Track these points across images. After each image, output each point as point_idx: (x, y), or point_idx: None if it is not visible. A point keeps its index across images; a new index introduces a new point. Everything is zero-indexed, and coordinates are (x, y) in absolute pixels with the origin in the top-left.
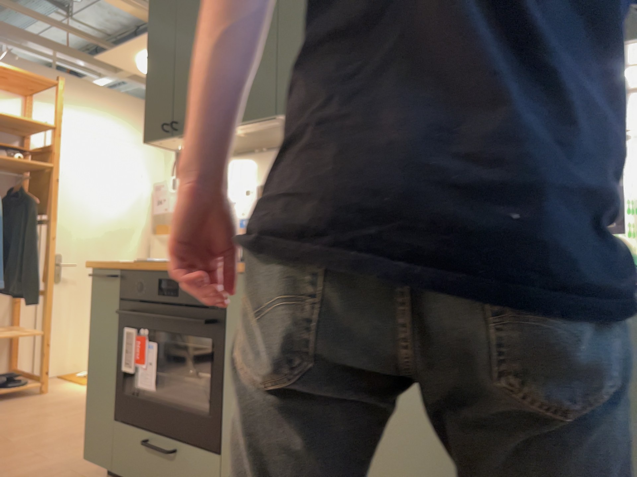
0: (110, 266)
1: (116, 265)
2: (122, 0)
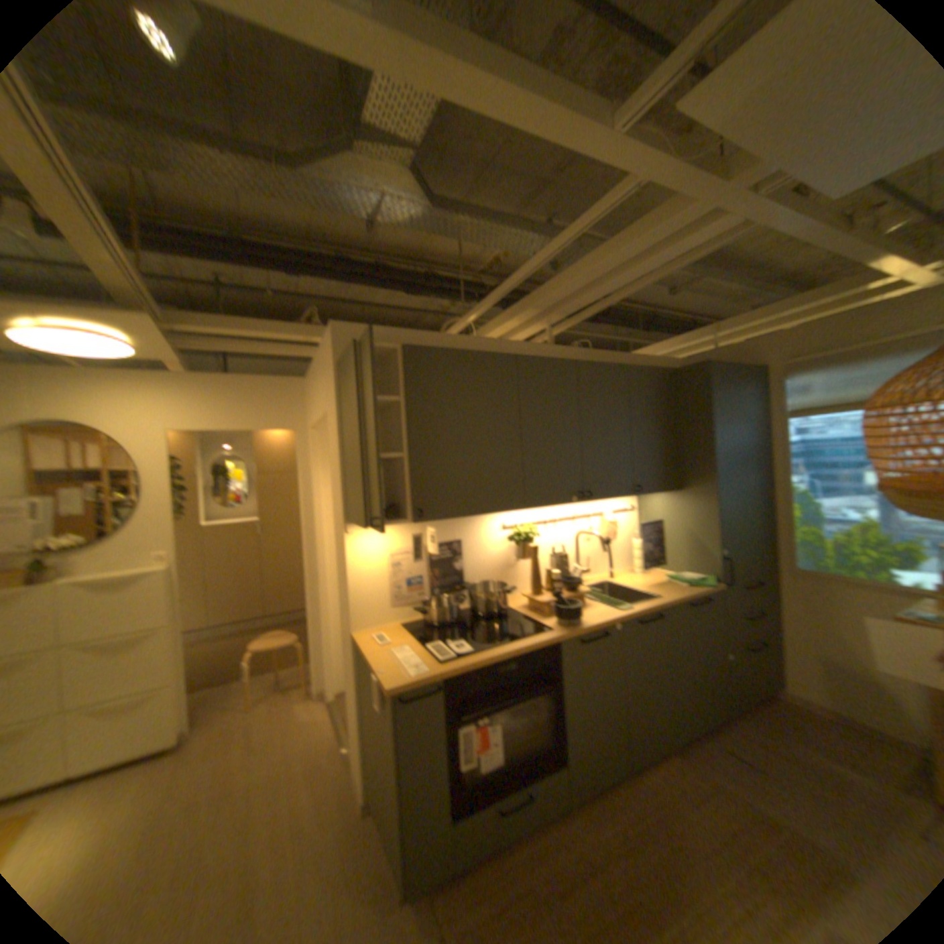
0: (431, 682)
1: (443, 677)
2: (119, 265)
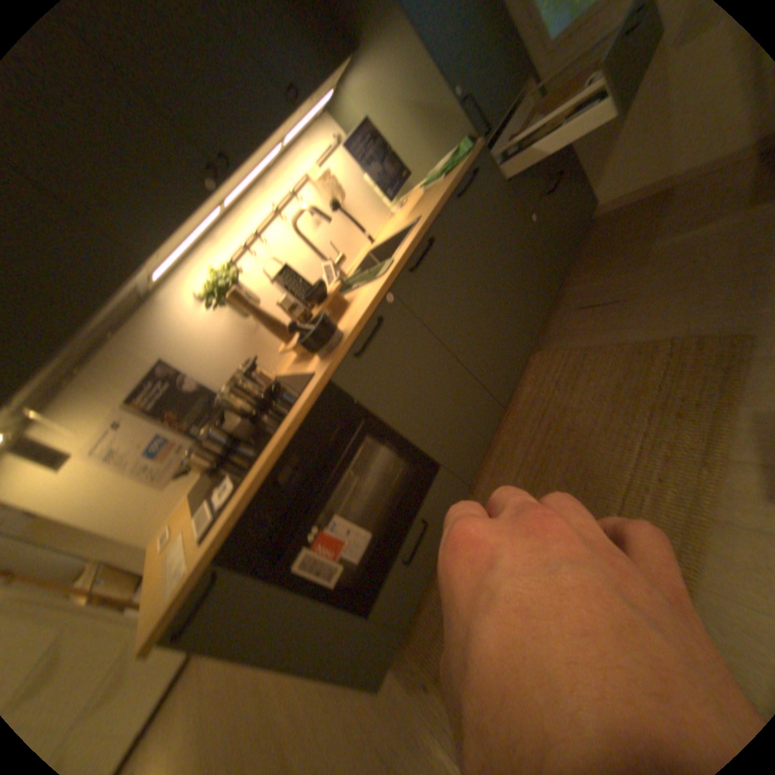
0: (189, 580)
1: (201, 560)
2: None
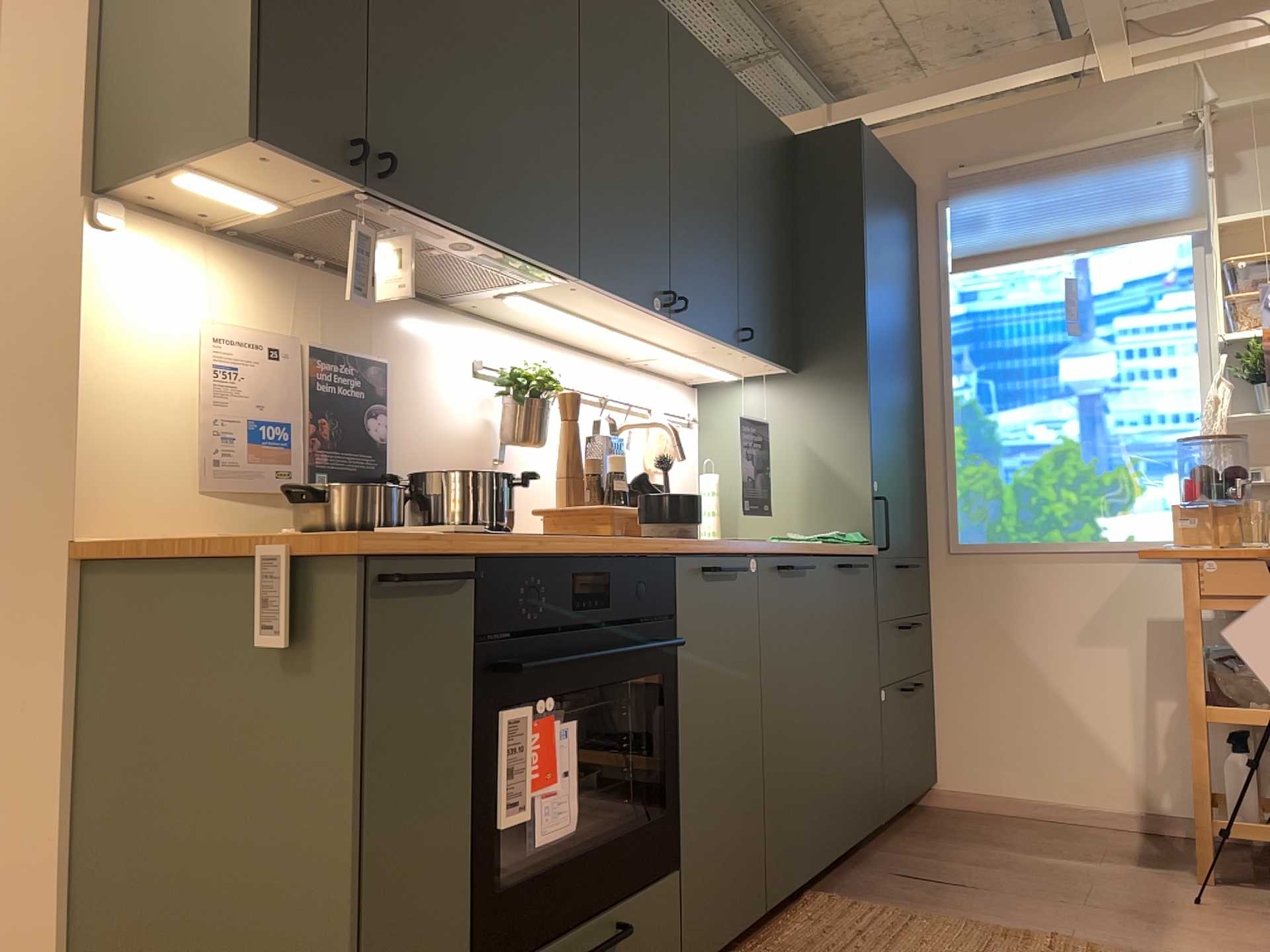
0: (451, 547)
1: (478, 544)
2: None
